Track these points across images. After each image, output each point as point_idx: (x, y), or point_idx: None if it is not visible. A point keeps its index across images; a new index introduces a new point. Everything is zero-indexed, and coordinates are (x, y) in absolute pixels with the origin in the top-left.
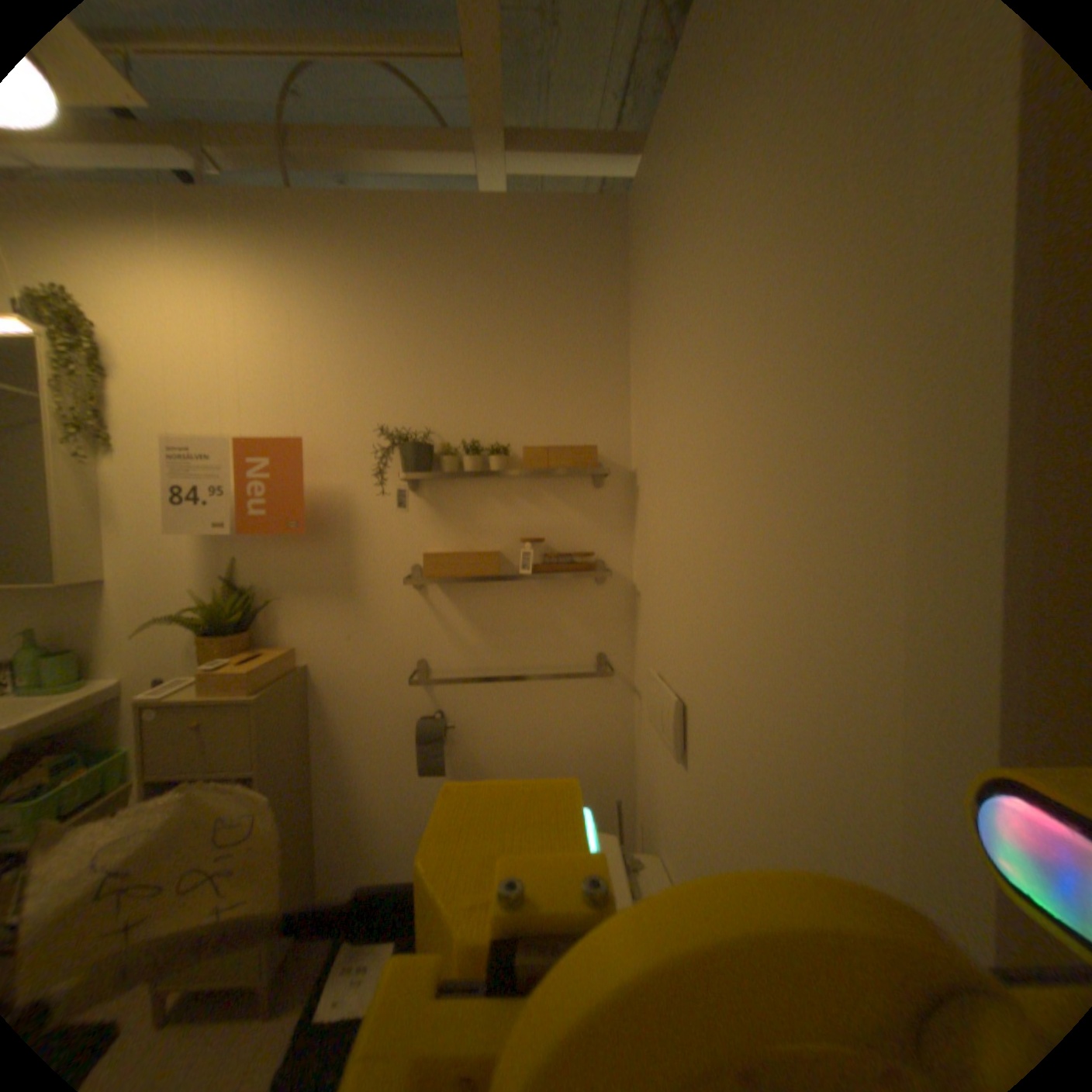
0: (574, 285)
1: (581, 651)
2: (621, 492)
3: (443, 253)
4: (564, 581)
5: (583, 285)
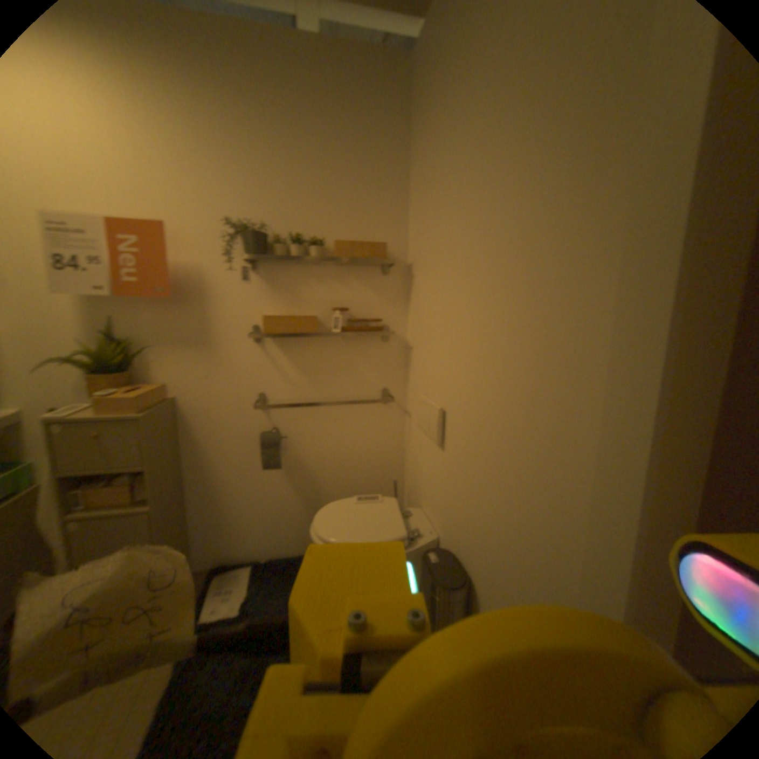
0: (371, 118)
1: (371, 386)
2: (400, 278)
3: (270, 79)
4: (361, 339)
5: (377, 119)
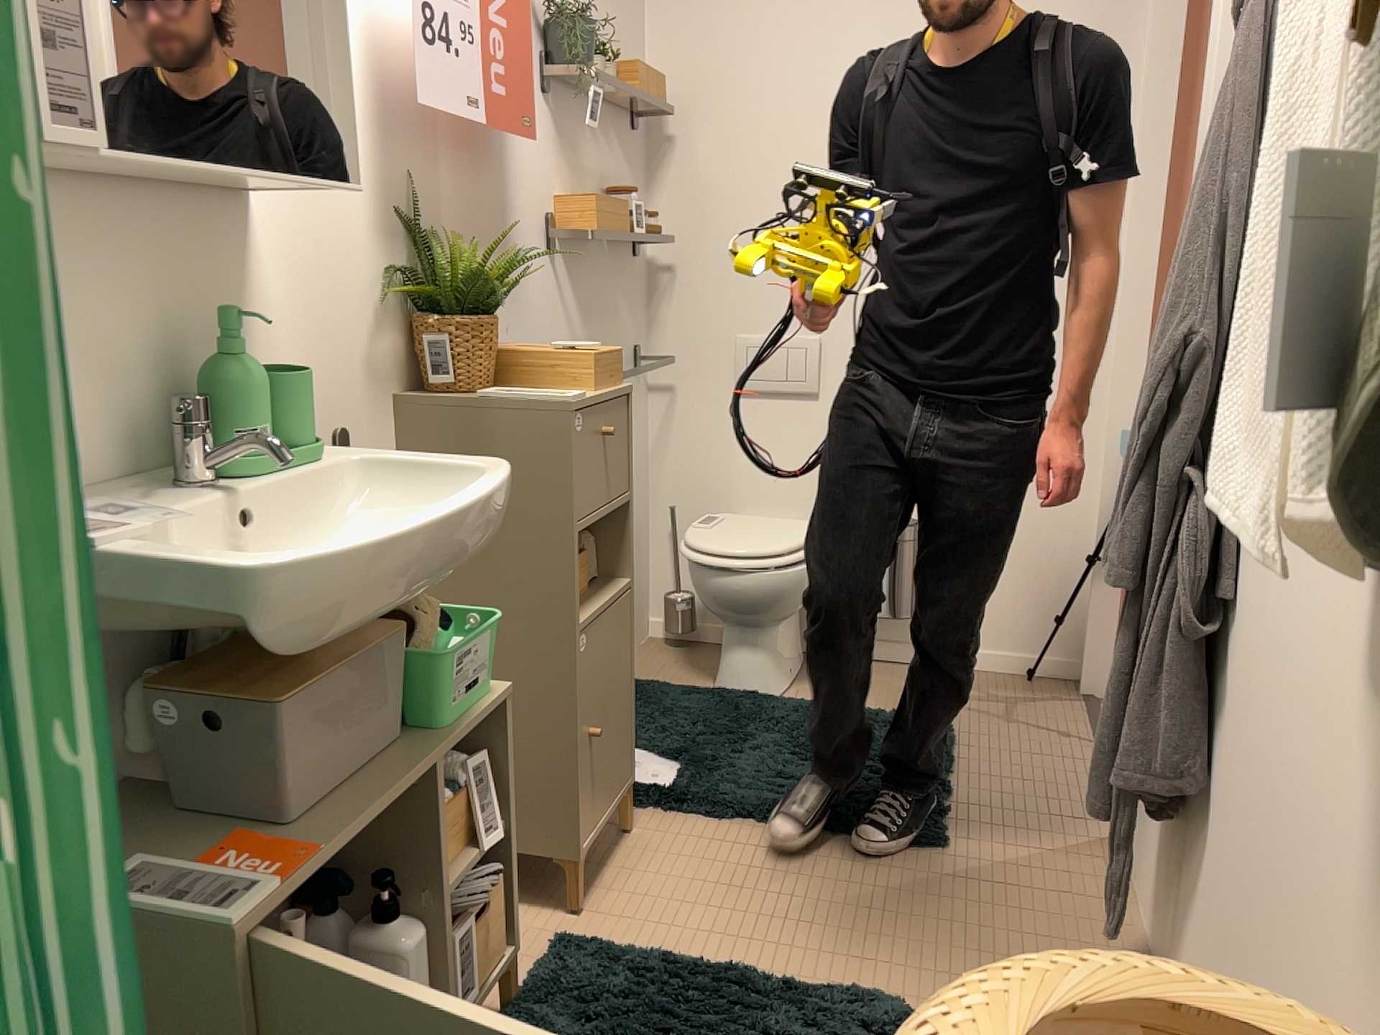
0: None
1: (628, 346)
2: (642, 149)
3: None
4: (621, 256)
5: None
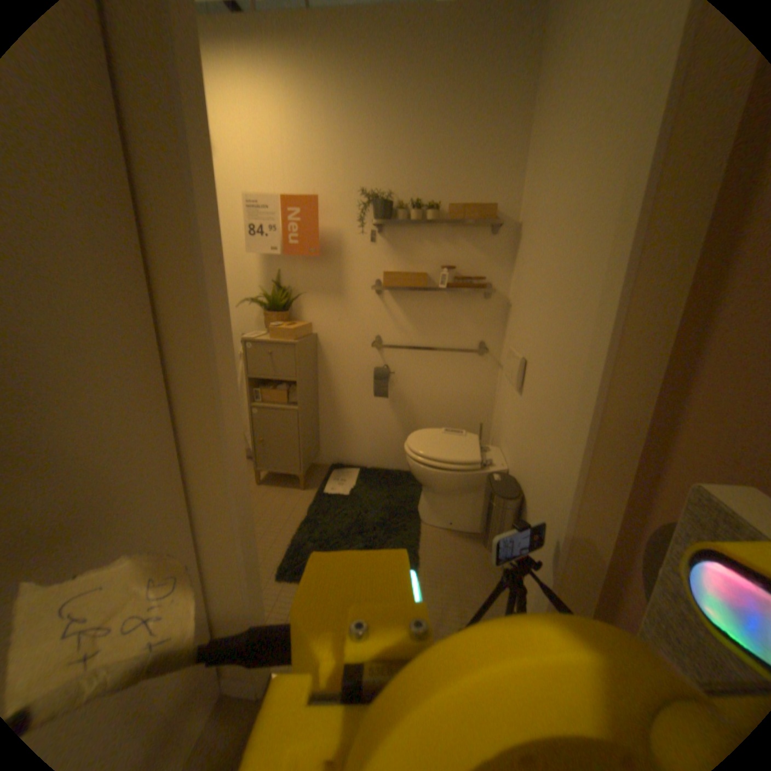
0: (498, 77)
1: (470, 338)
2: (510, 237)
3: (409, 56)
4: (466, 295)
5: (505, 77)
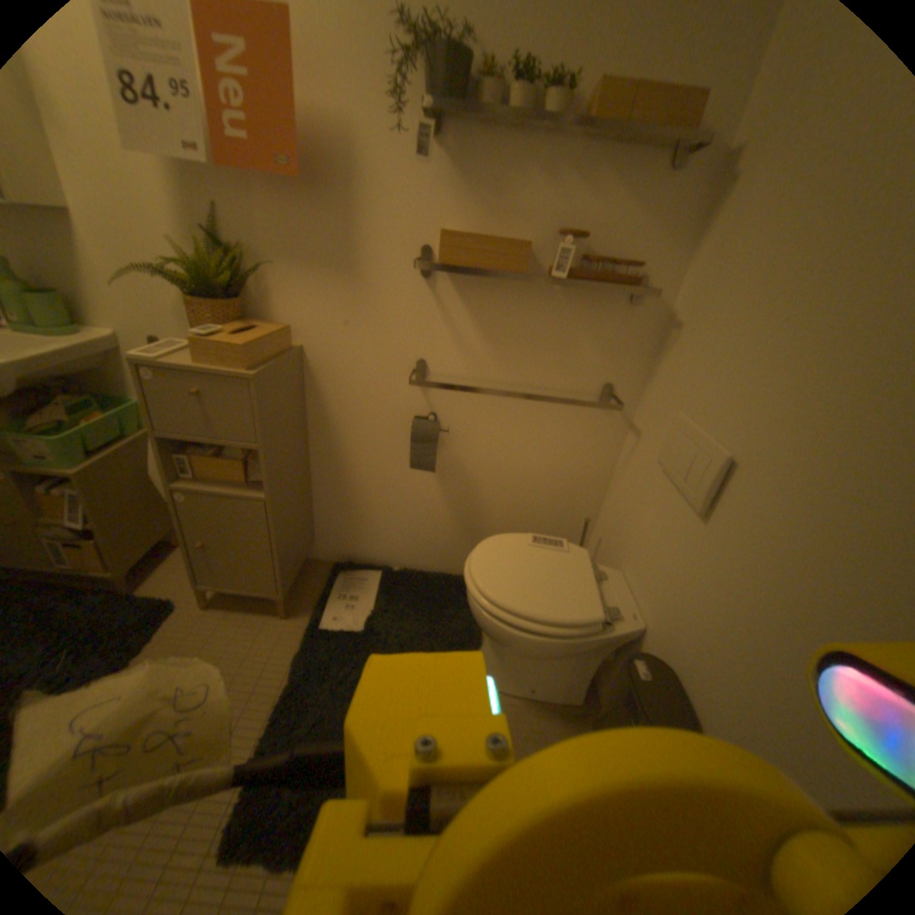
0: None
1: (590, 379)
2: (704, 182)
3: None
4: (595, 296)
5: None
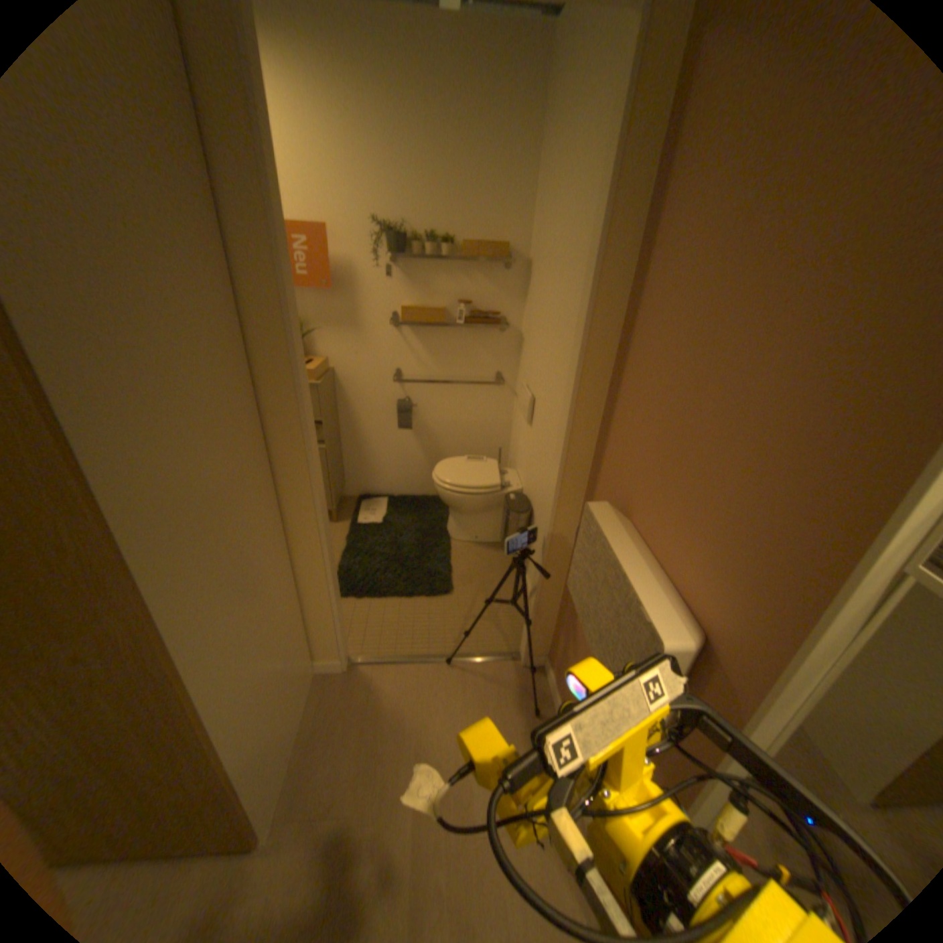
0: (506, 113)
1: (486, 372)
2: (520, 277)
3: (414, 75)
4: (481, 331)
5: (513, 113)
